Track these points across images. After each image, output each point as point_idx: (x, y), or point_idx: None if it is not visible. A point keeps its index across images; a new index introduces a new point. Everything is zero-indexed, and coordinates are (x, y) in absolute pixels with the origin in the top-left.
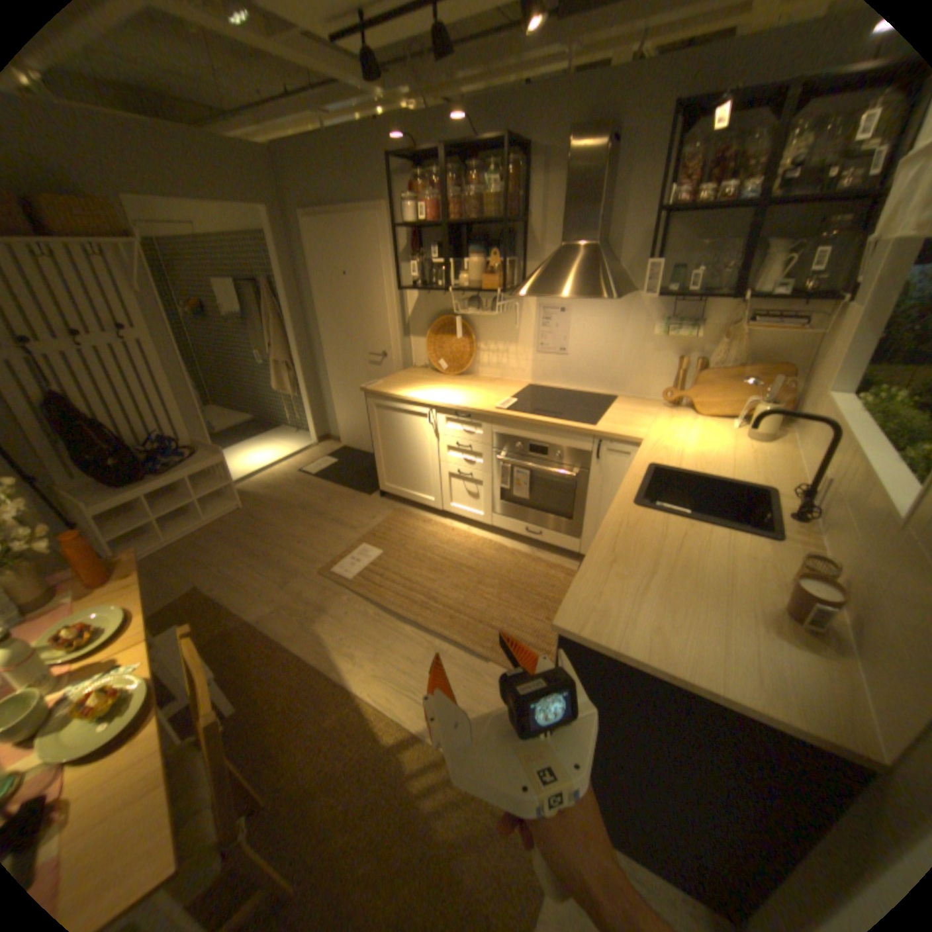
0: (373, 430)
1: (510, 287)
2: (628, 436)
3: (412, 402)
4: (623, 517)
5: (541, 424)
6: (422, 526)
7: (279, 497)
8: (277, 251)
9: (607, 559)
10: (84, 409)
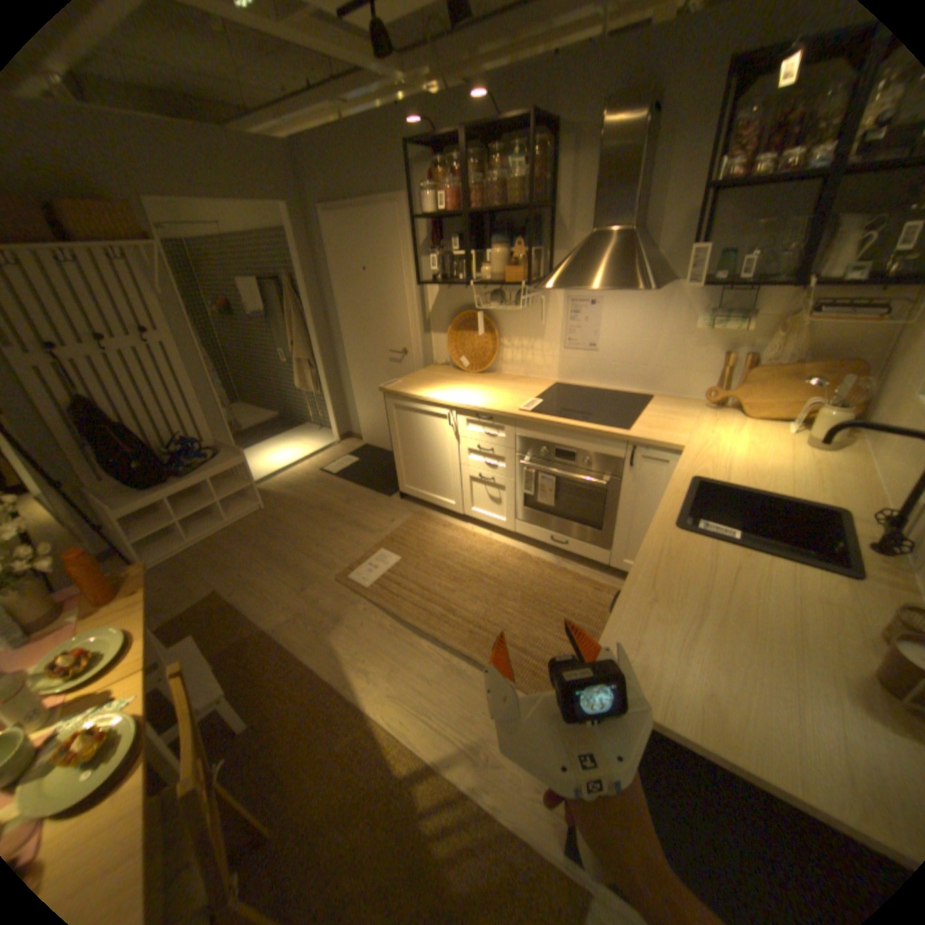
0: (392, 430)
1: (535, 279)
2: (667, 443)
3: (431, 403)
4: (663, 541)
5: (568, 428)
6: (442, 531)
7: (299, 498)
8: (297, 248)
9: (644, 596)
10: (109, 413)
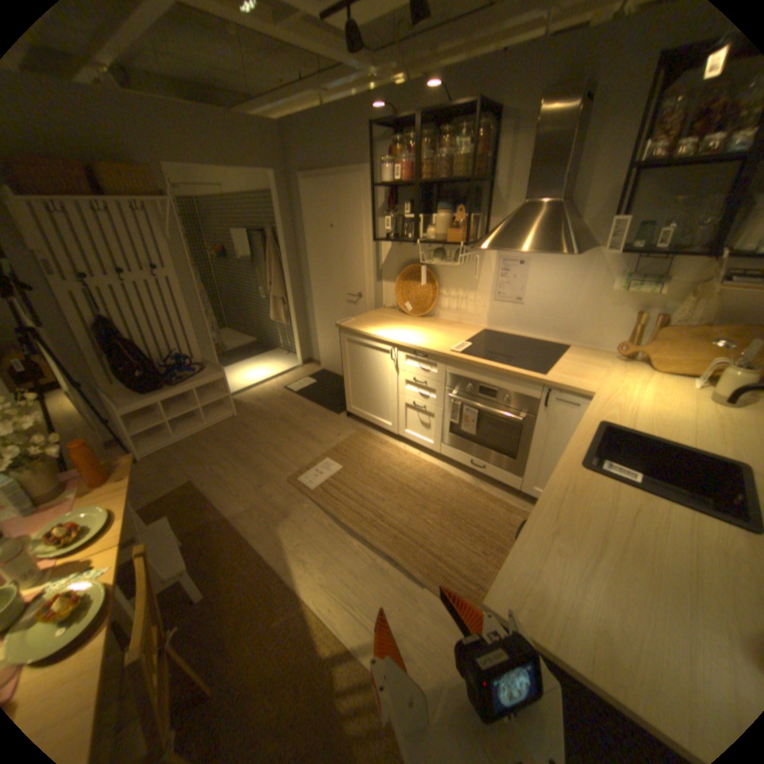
0: (344, 360)
1: (472, 240)
2: (579, 388)
3: (377, 339)
4: (569, 478)
5: (492, 369)
6: (379, 447)
7: (265, 409)
8: (280, 207)
9: (549, 527)
10: (123, 331)
